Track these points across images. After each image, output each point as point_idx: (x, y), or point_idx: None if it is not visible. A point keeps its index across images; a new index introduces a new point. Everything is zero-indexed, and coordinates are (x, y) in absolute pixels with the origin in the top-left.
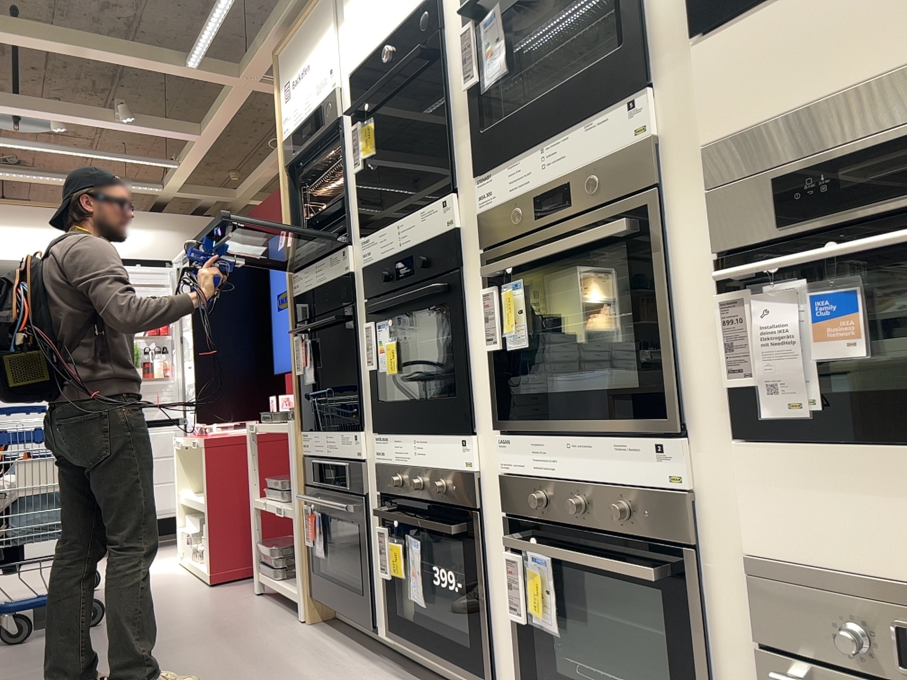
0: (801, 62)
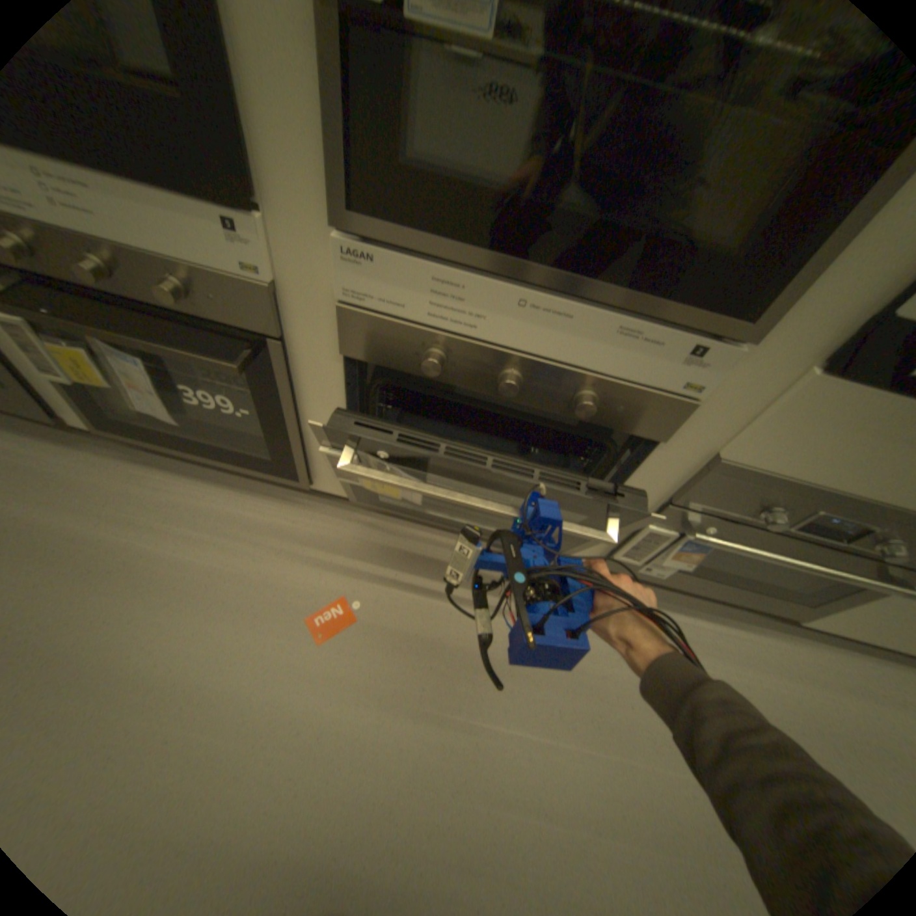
0: None
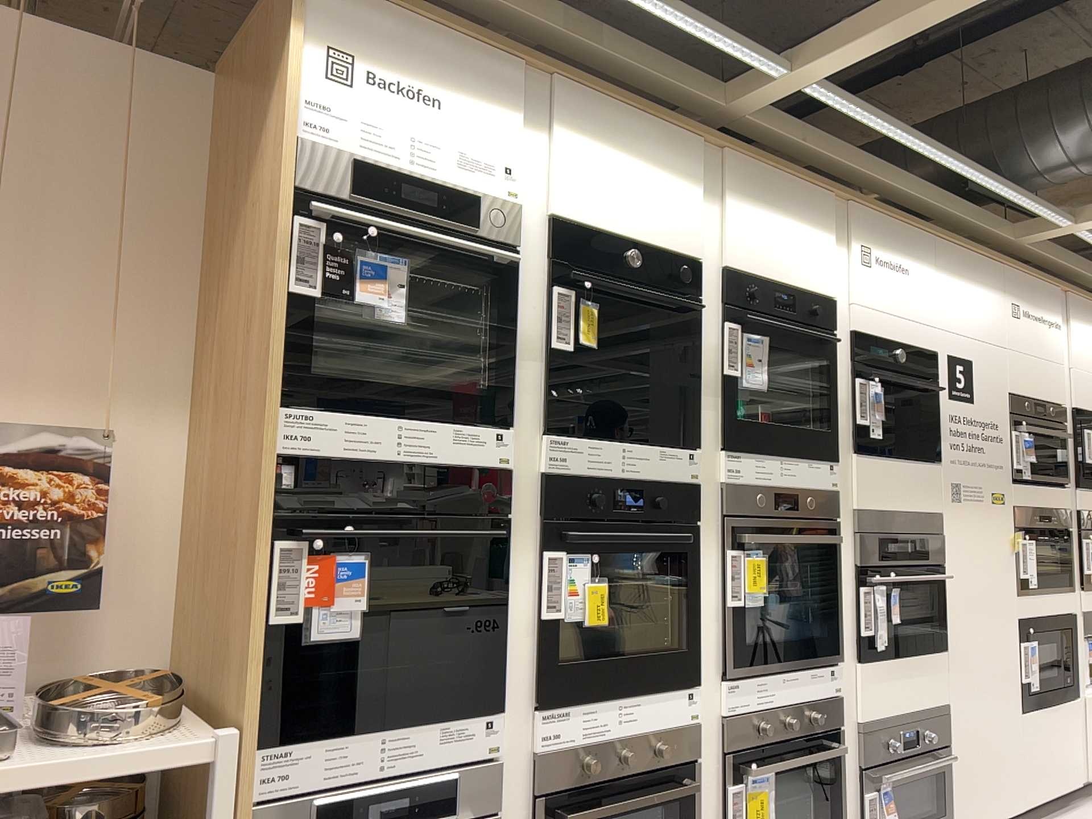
0: (887, 491)
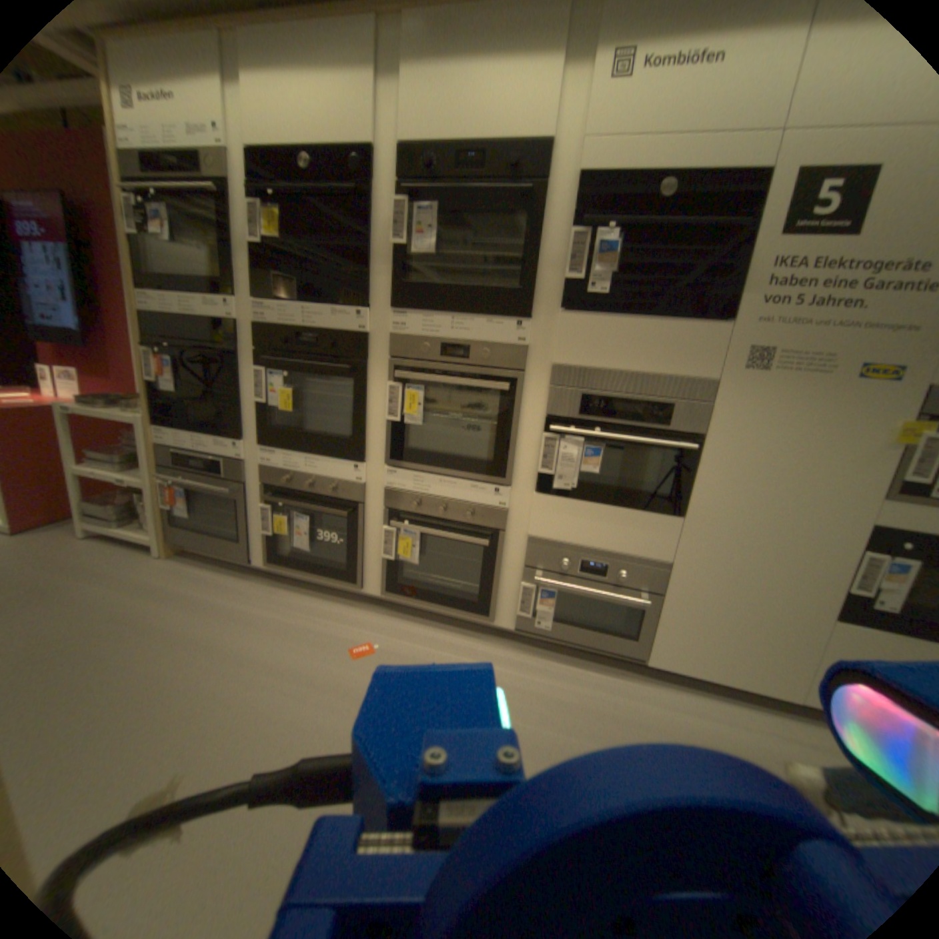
0: (607, 348)
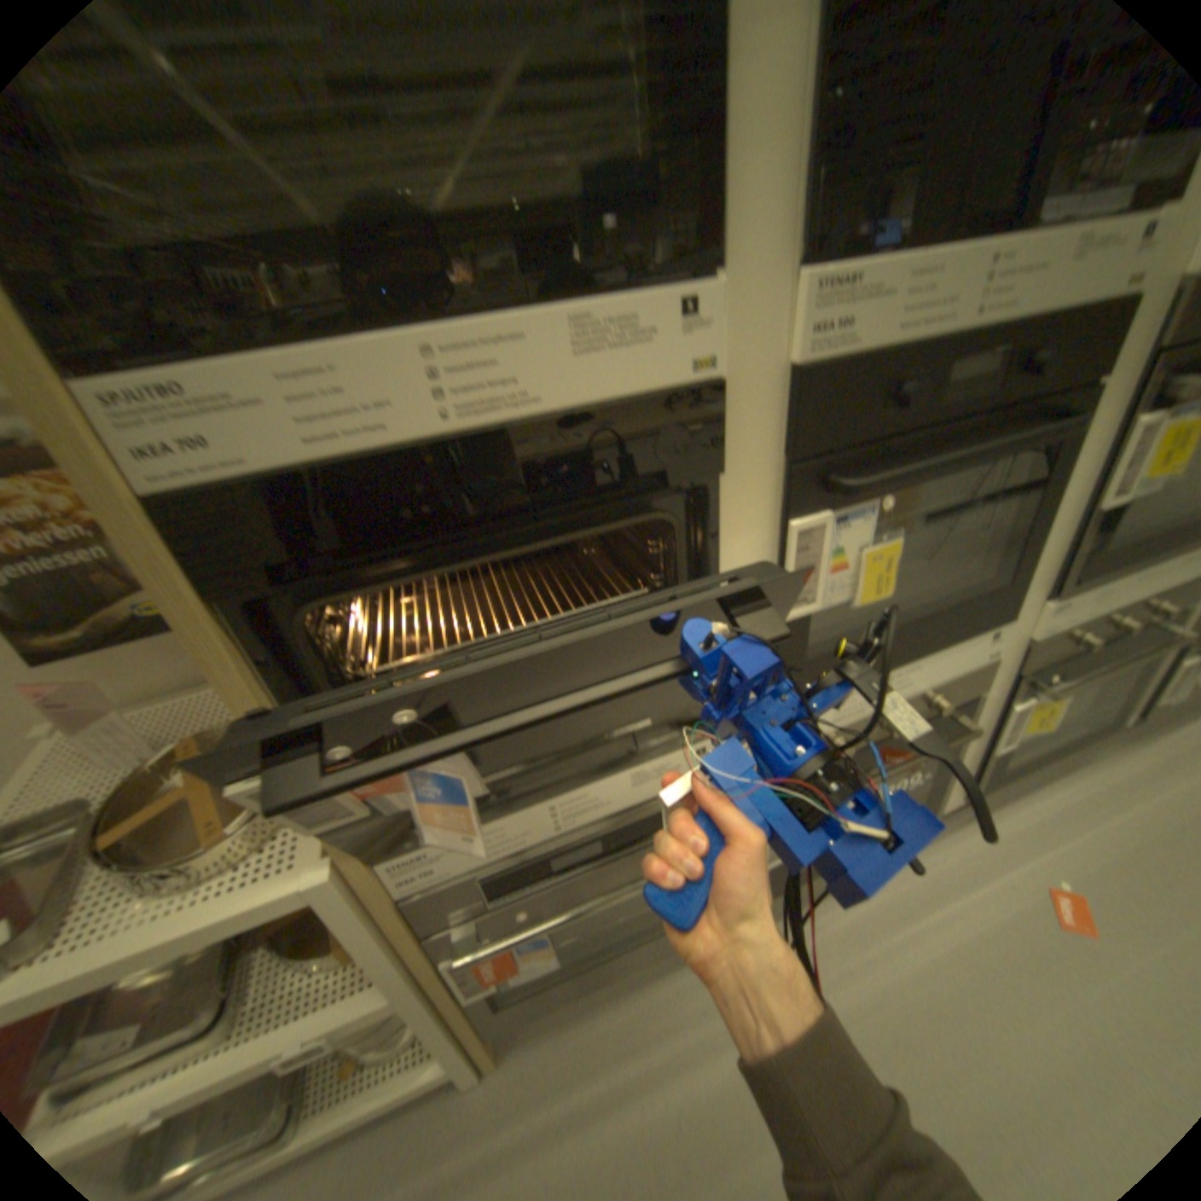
0: None
